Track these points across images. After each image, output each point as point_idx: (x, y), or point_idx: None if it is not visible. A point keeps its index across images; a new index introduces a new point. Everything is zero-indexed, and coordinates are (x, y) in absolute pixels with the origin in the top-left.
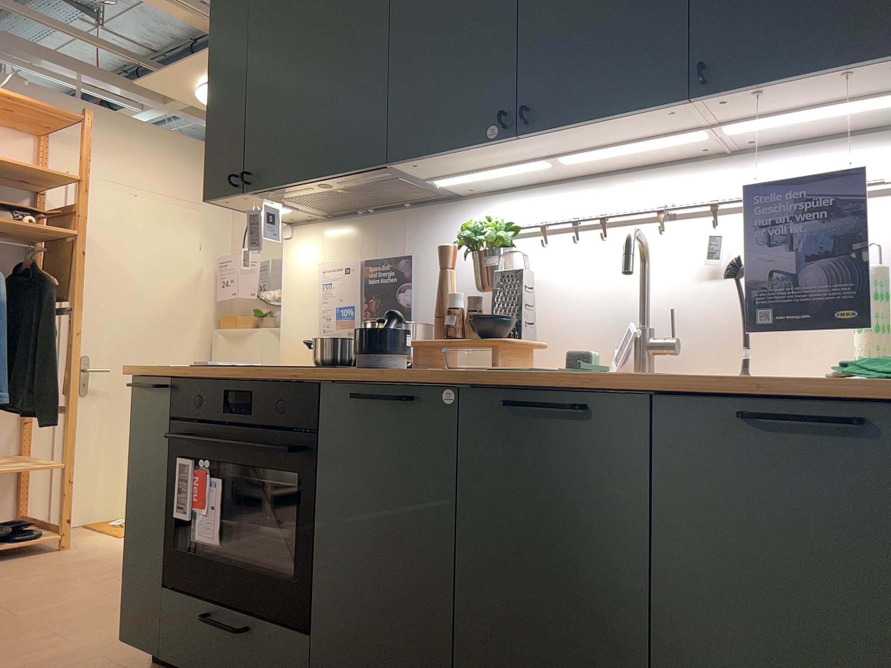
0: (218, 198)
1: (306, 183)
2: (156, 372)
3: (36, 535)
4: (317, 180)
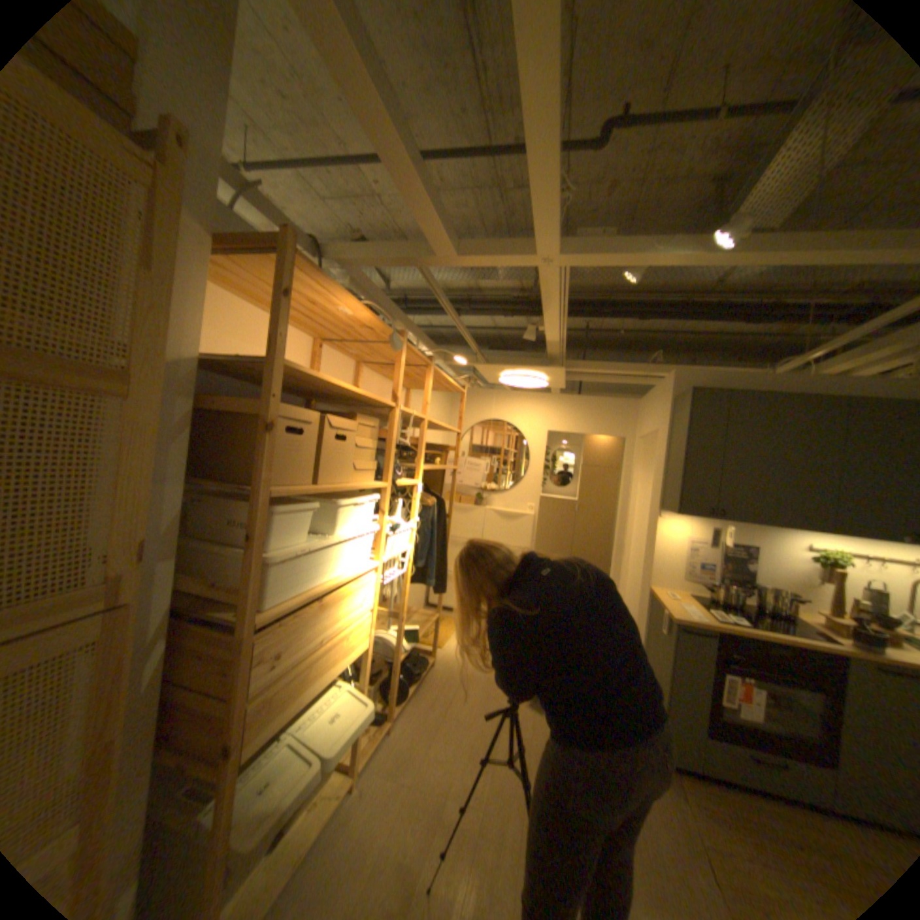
0: (689, 515)
1: (763, 526)
2: (709, 629)
3: (429, 663)
4: (773, 527)
